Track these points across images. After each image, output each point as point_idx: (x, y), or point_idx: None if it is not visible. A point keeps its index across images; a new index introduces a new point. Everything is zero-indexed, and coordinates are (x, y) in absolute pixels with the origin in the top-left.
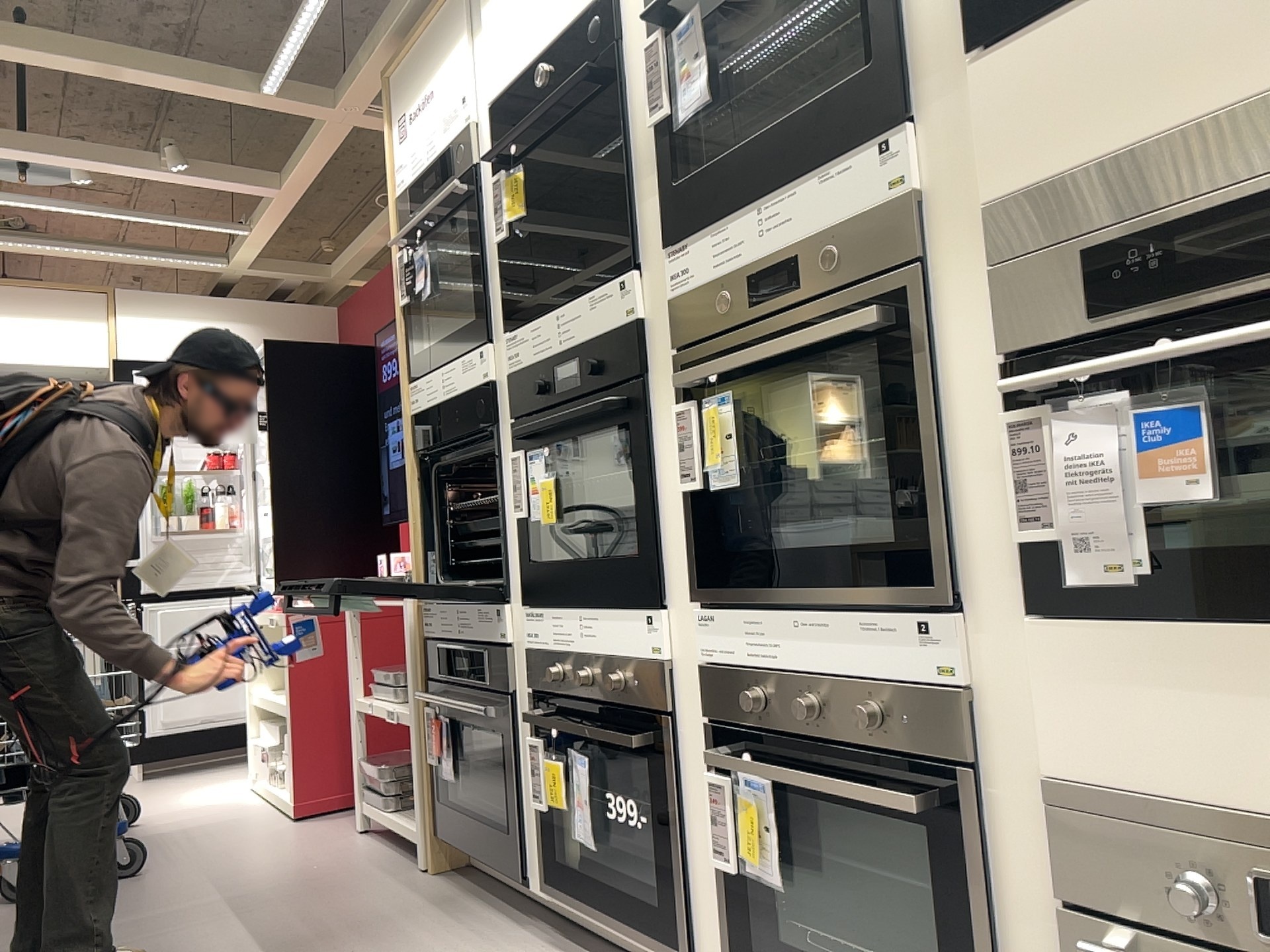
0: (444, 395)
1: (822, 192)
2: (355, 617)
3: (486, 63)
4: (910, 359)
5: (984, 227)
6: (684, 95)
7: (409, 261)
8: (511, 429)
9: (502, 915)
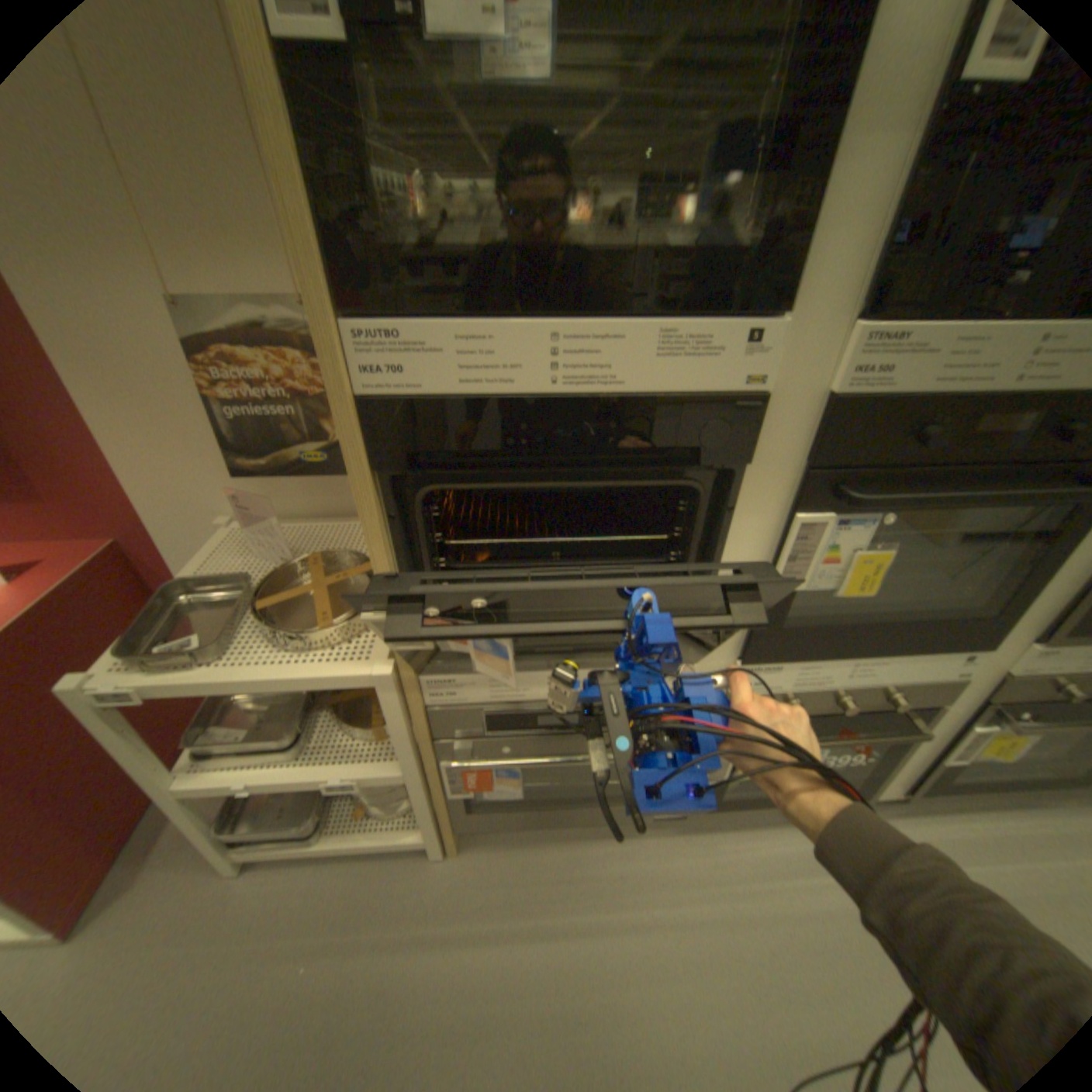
0: (561, 386)
1: None
2: (108, 714)
3: None
4: None
5: None
6: None
7: None
8: (809, 483)
9: (602, 842)
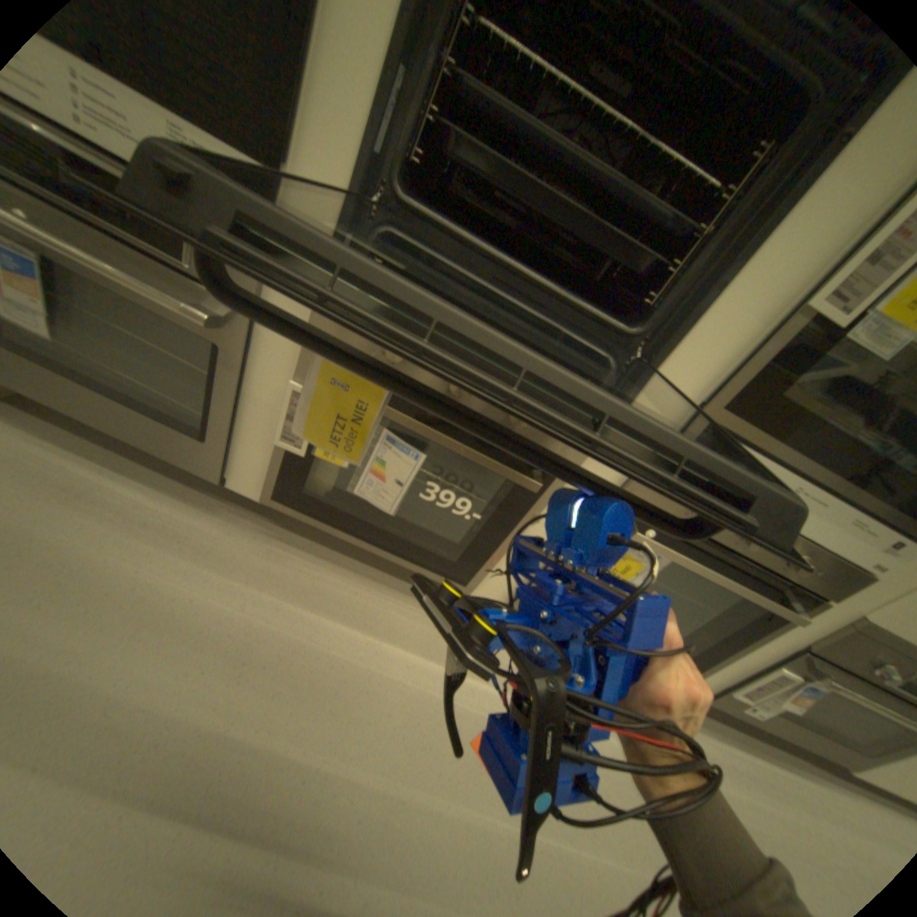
0: None
1: None
2: None
3: None
4: None
5: None
6: None
7: None
8: None
9: (164, 491)
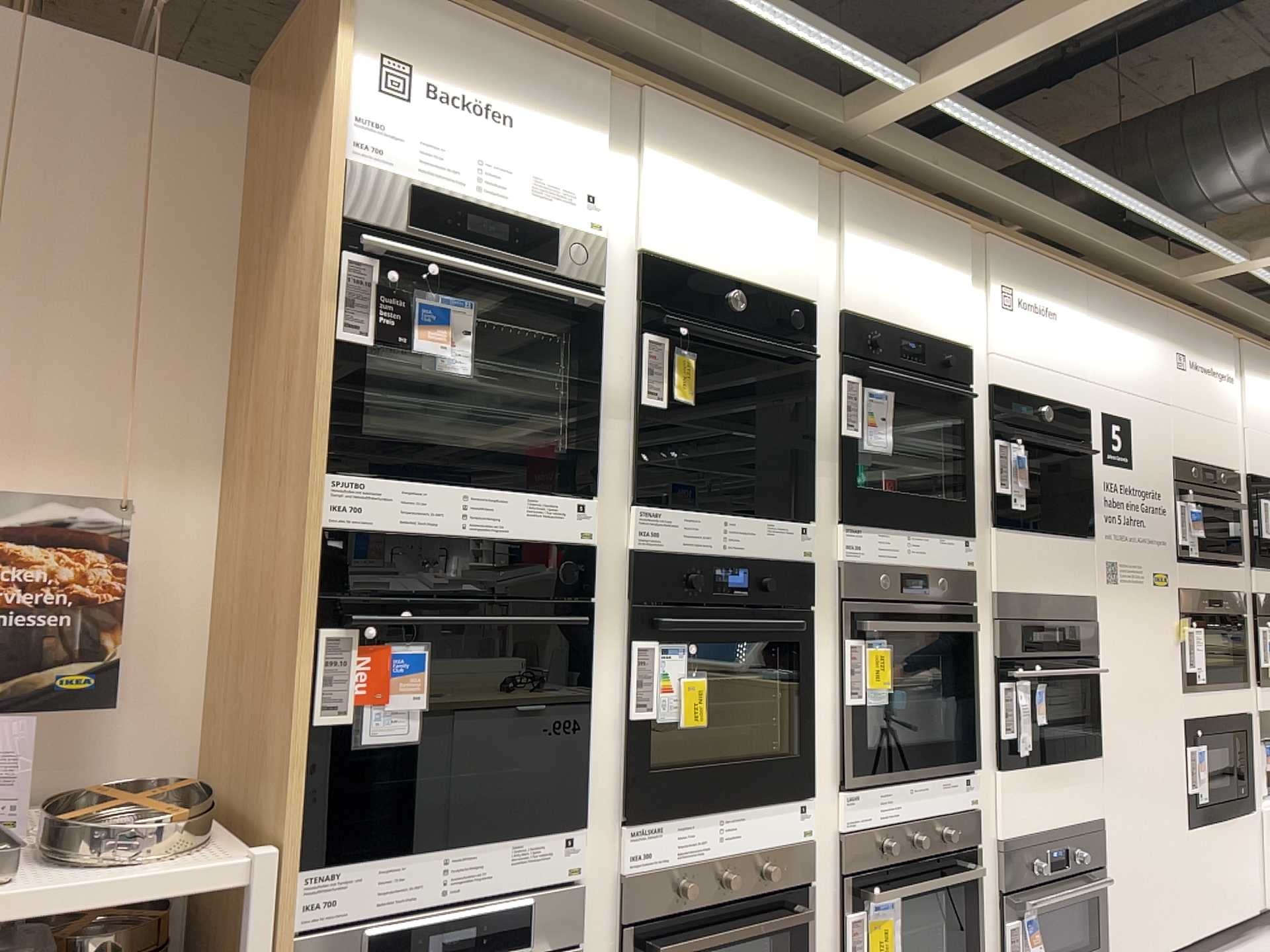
0: (467, 529)
1: (941, 548)
2: None
3: (649, 205)
4: (971, 649)
5: (995, 601)
6: (870, 433)
7: (381, 284)
8: (634, 615)
9: None
